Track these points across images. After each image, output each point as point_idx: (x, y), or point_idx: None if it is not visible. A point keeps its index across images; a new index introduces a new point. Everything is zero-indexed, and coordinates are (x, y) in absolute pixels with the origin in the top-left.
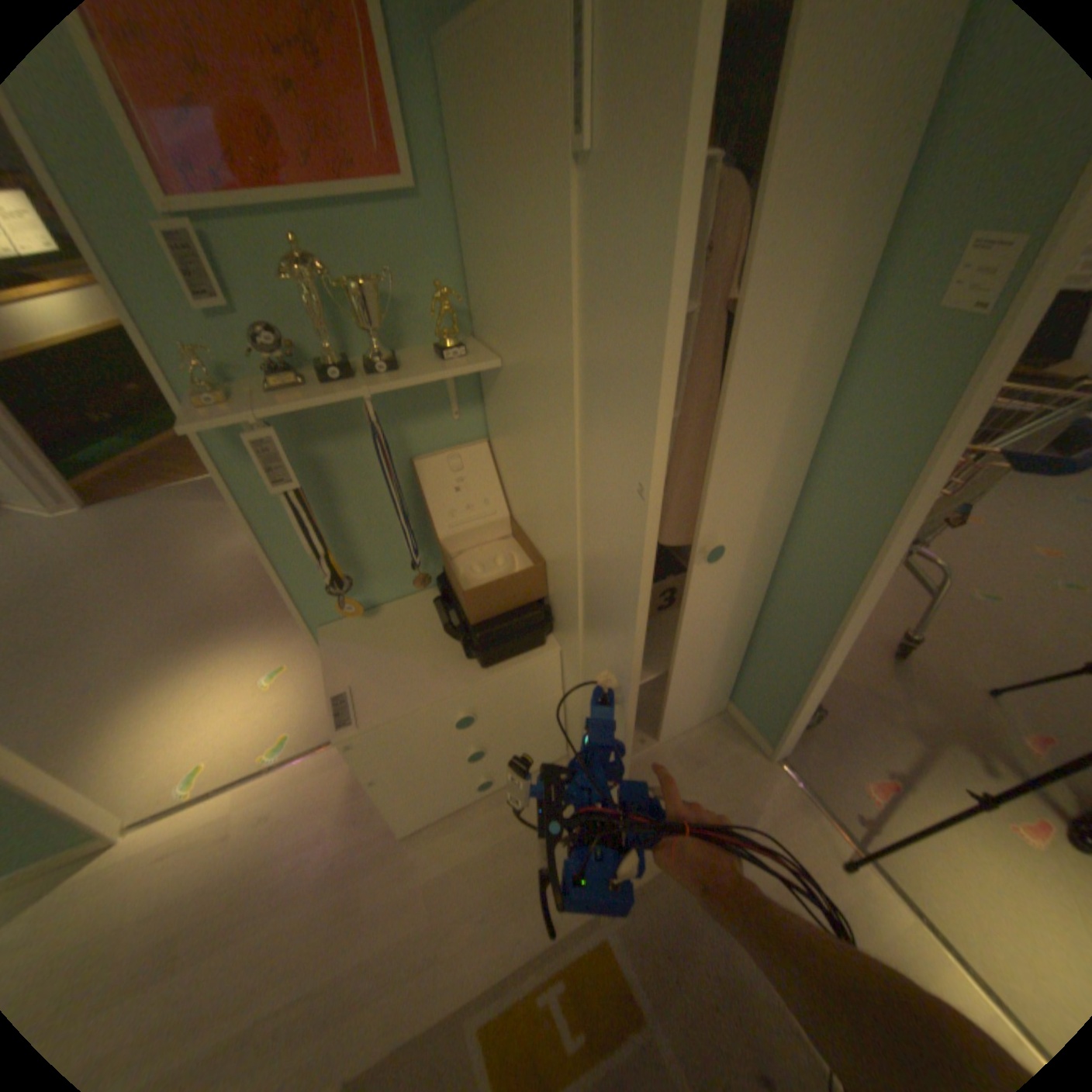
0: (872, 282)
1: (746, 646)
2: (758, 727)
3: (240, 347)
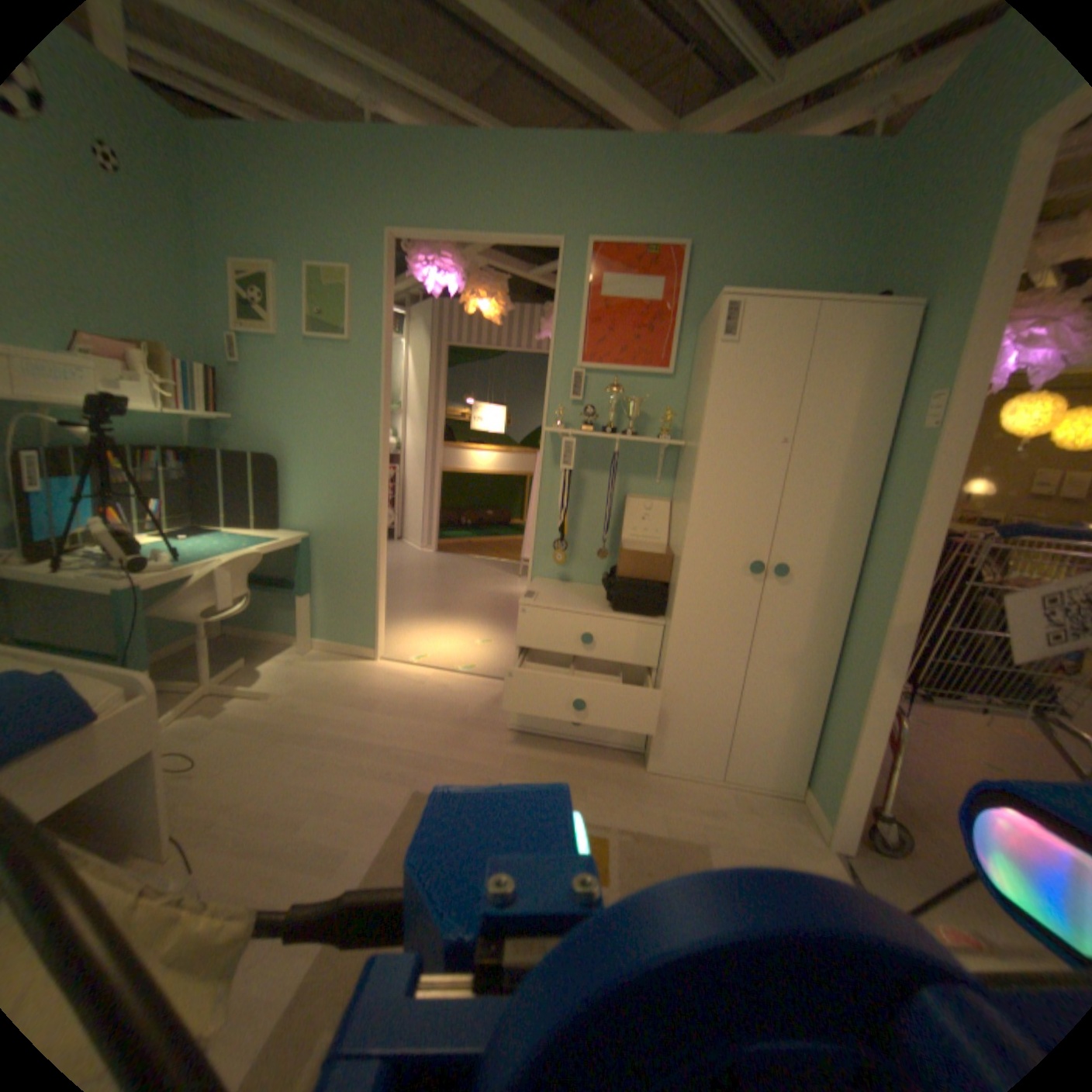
0: (897, 426)
1: (825, 719)
2: (826, 815)
3: (576, 420)
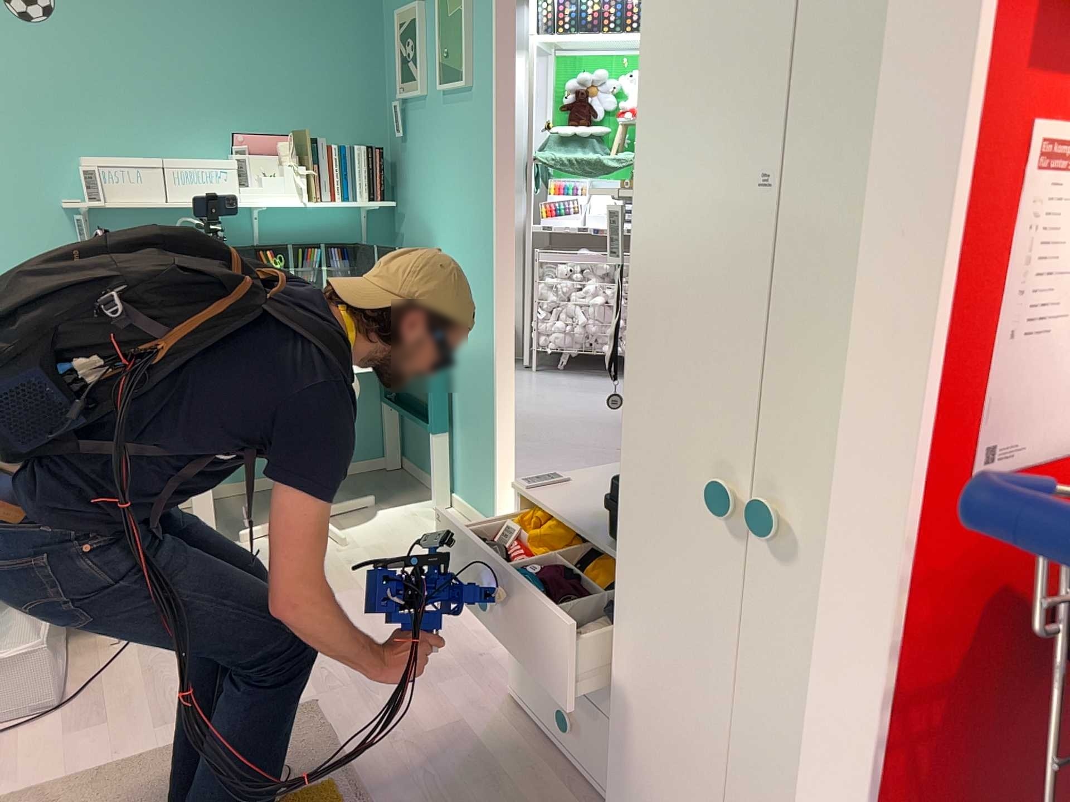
0: None
1: None
2: None
3: None
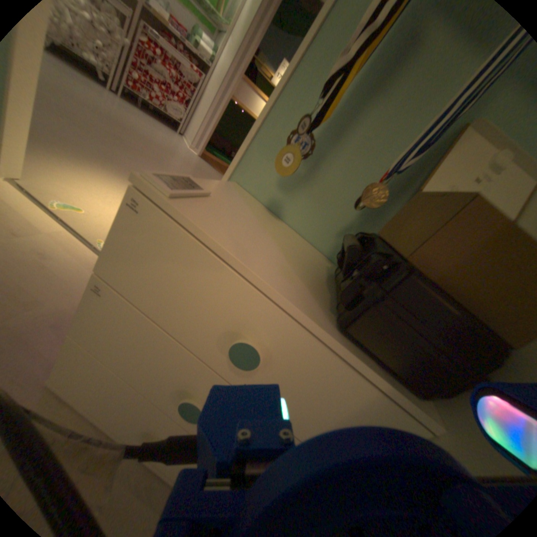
0: None
1: None
2: None
3: None
